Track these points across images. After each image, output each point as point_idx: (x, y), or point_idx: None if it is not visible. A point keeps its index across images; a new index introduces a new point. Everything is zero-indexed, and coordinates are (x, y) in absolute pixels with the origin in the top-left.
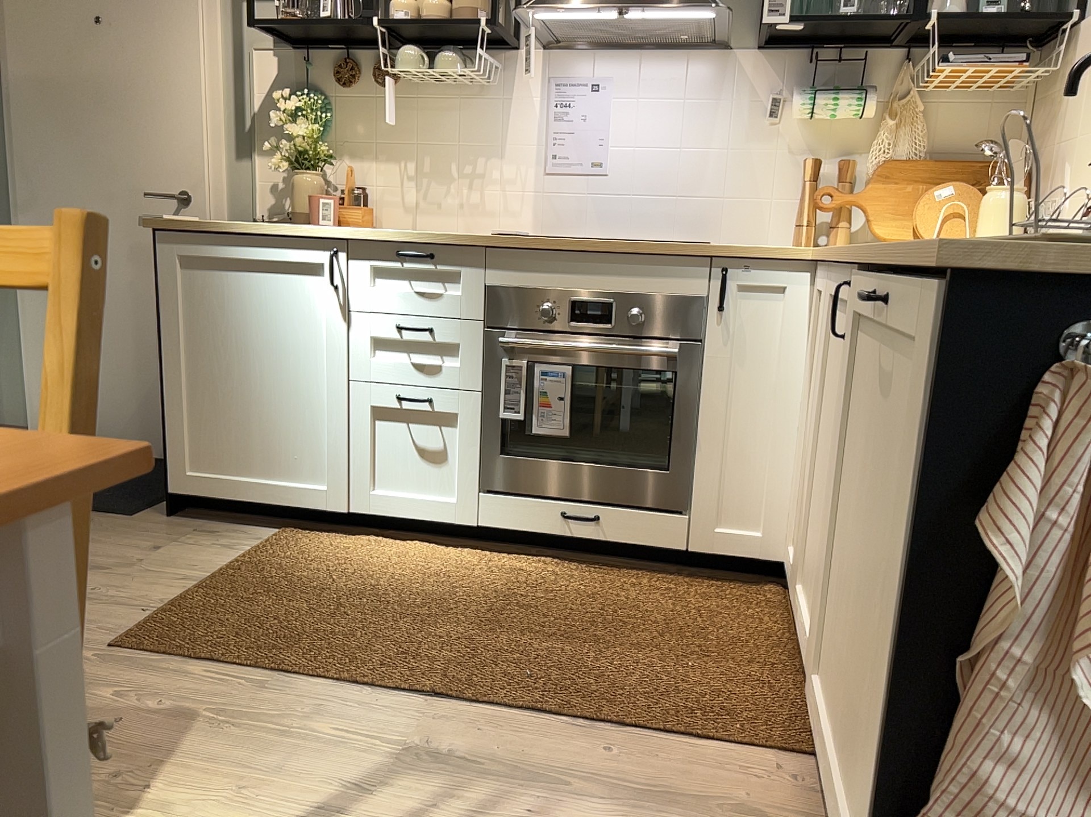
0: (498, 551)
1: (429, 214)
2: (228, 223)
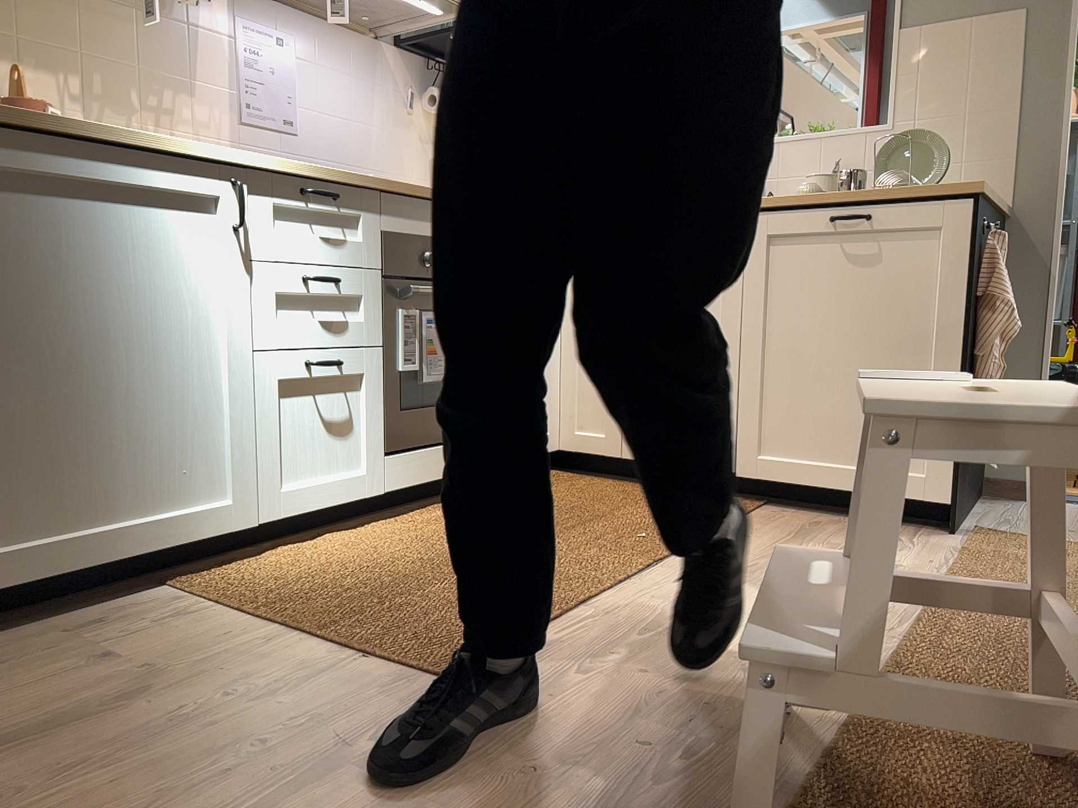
0: (380, 517)
1: None
2: (58, 122)
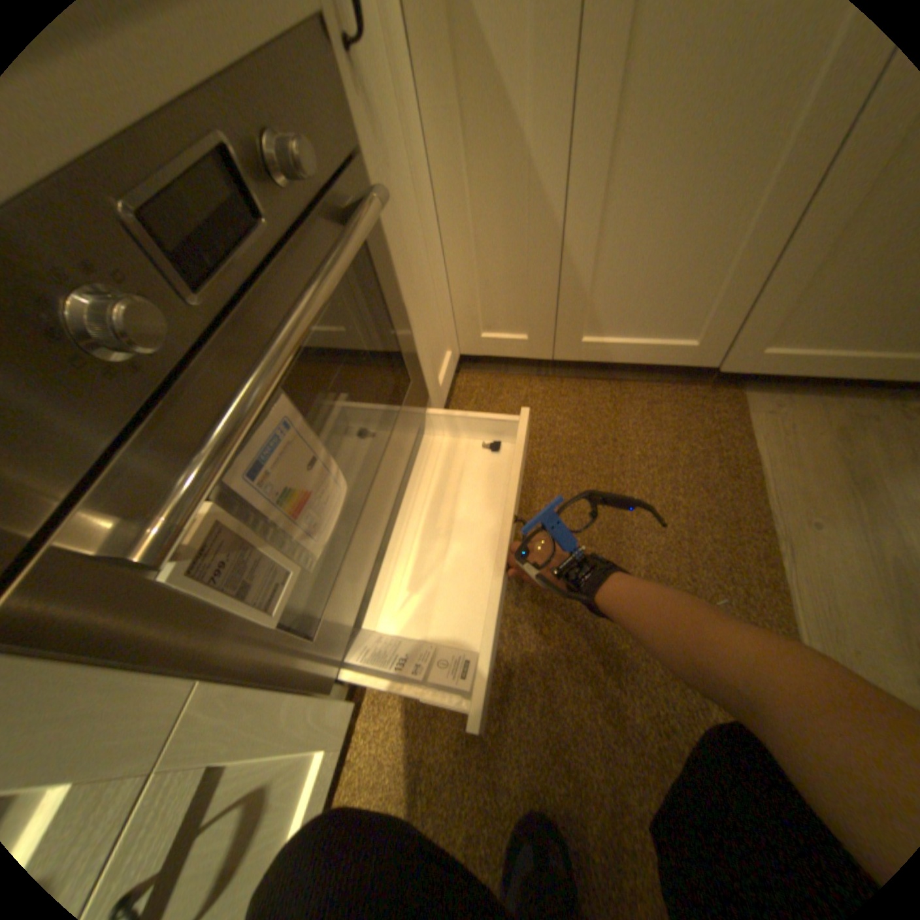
0: None
1: None
2: None
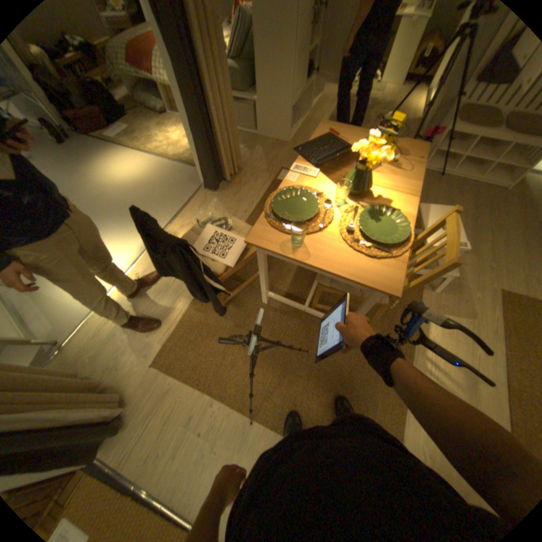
0: None
1: None
2: None
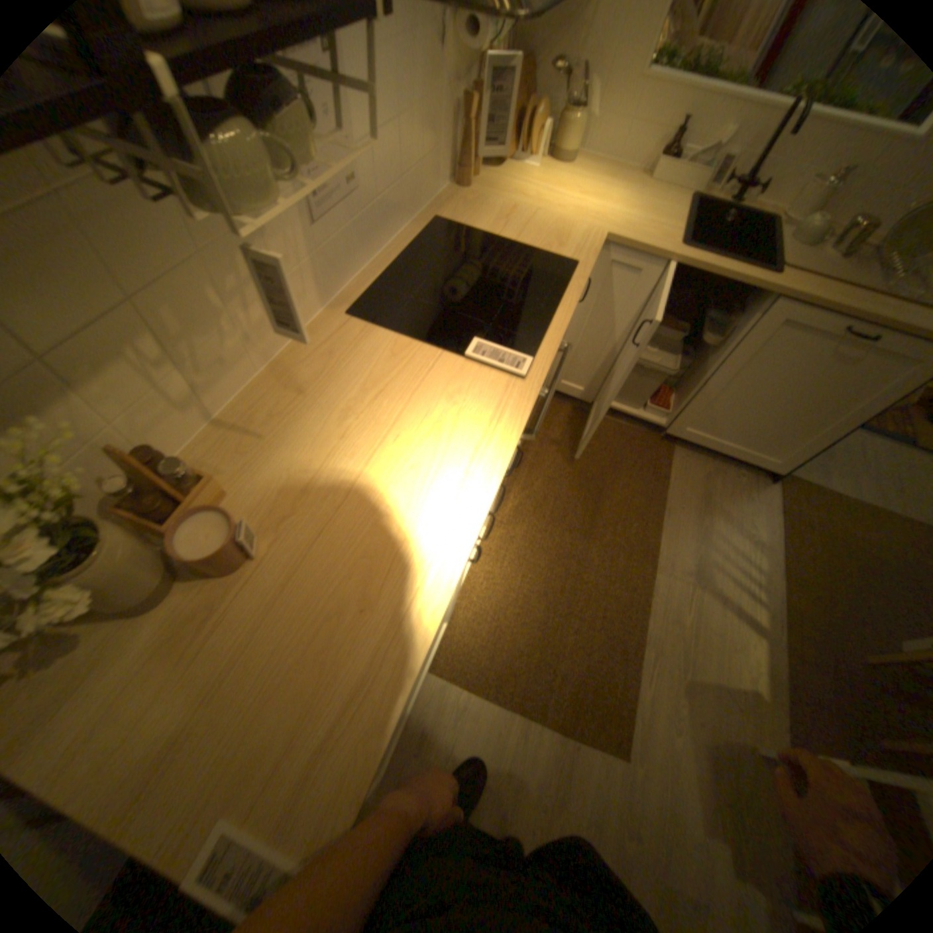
0: None
1: (214, 381)
2: (372, 715)
